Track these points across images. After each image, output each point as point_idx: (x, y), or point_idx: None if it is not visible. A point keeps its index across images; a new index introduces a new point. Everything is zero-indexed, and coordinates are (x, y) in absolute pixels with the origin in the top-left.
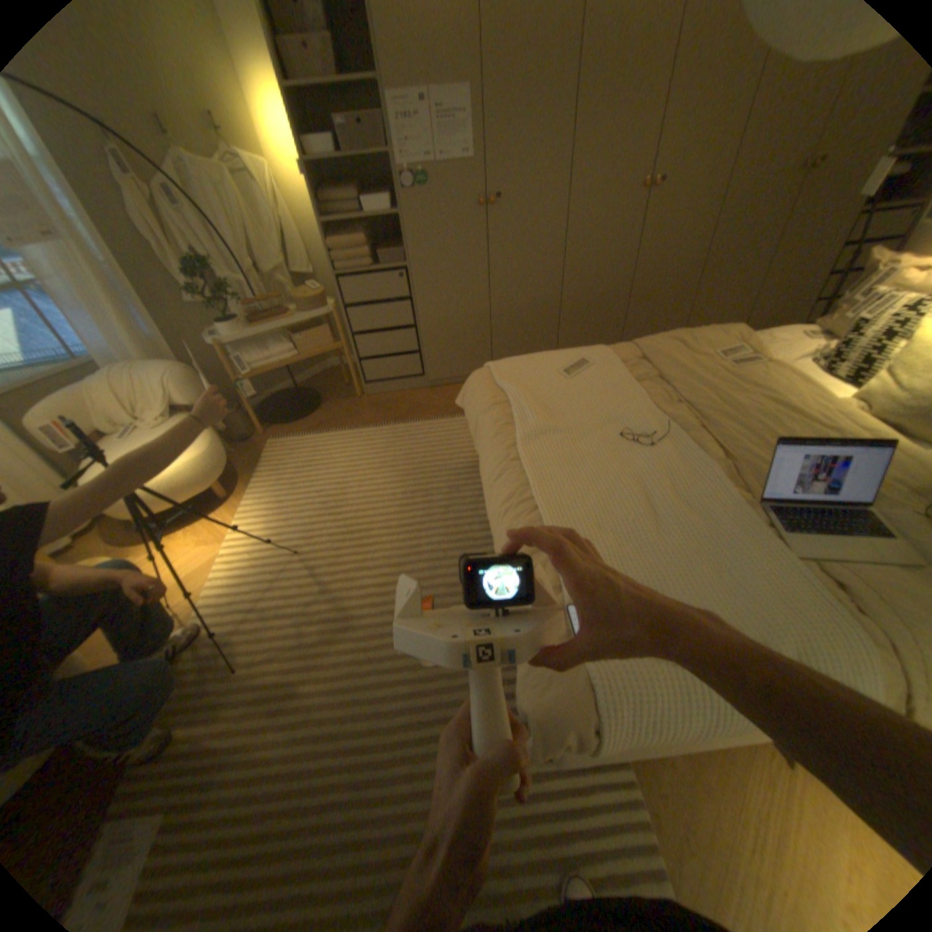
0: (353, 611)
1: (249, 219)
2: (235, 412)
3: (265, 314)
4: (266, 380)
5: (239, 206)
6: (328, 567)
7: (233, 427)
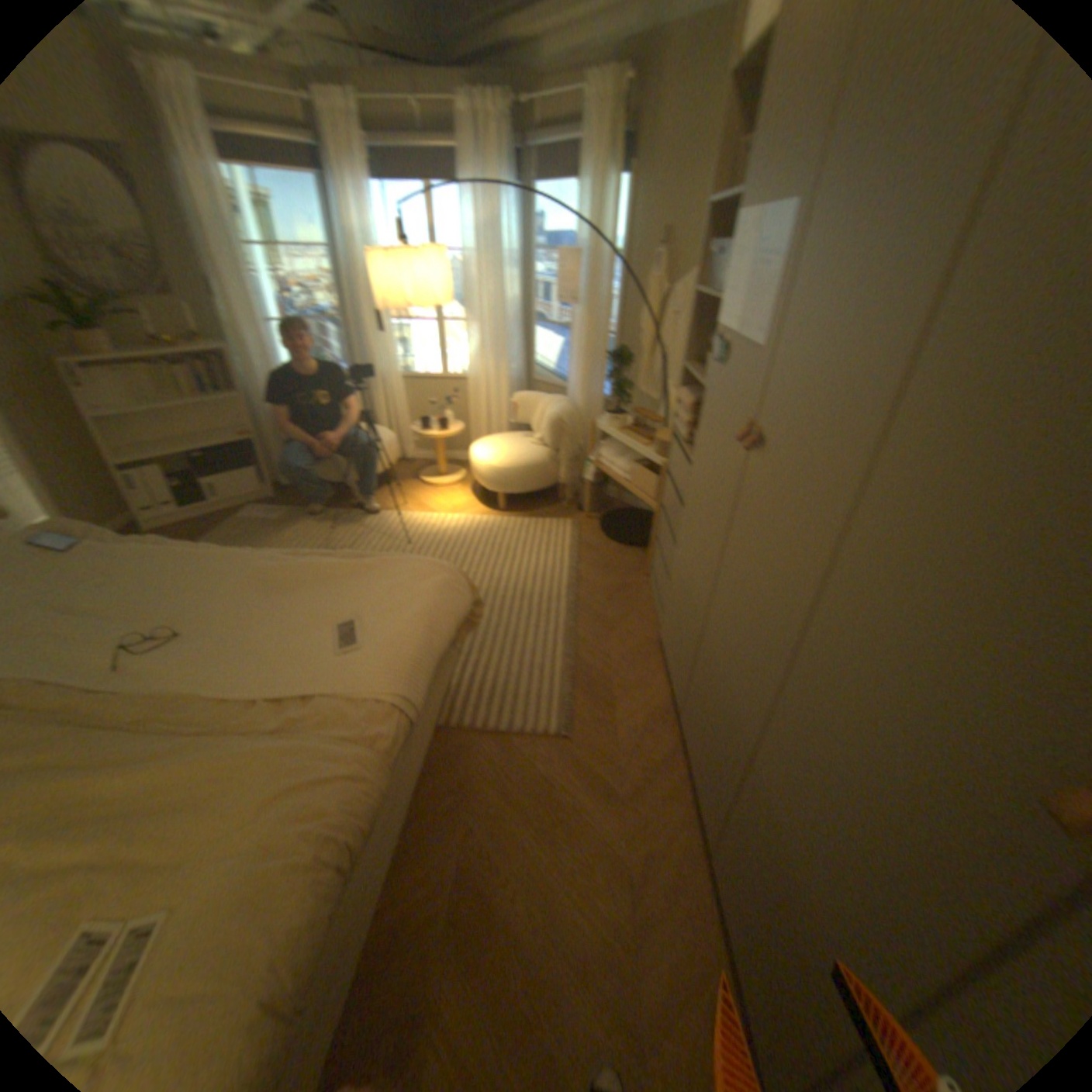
0: None
1: None
2: (583, 484)
3: (650, 432)
4: None
5: None
6: None
7: (578, 494)
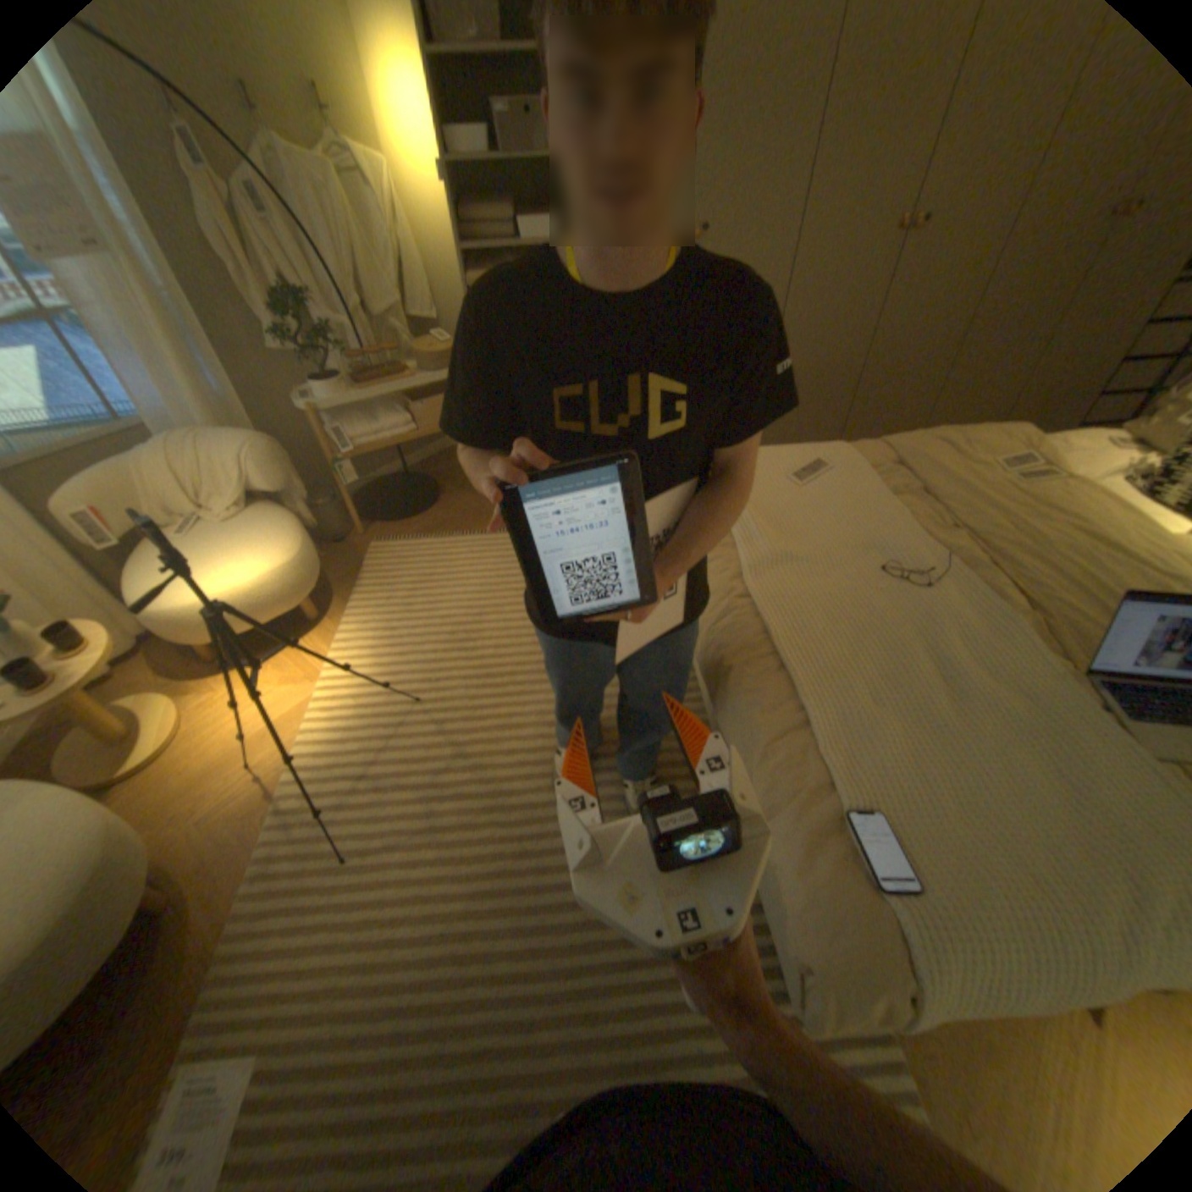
0: (499, 785)
1: (357, 239)
2: (328, 503)
3: (374, 372)
4: (366, 461)
5: (346, 219)
6: (462, 723)
7: (324, 523)
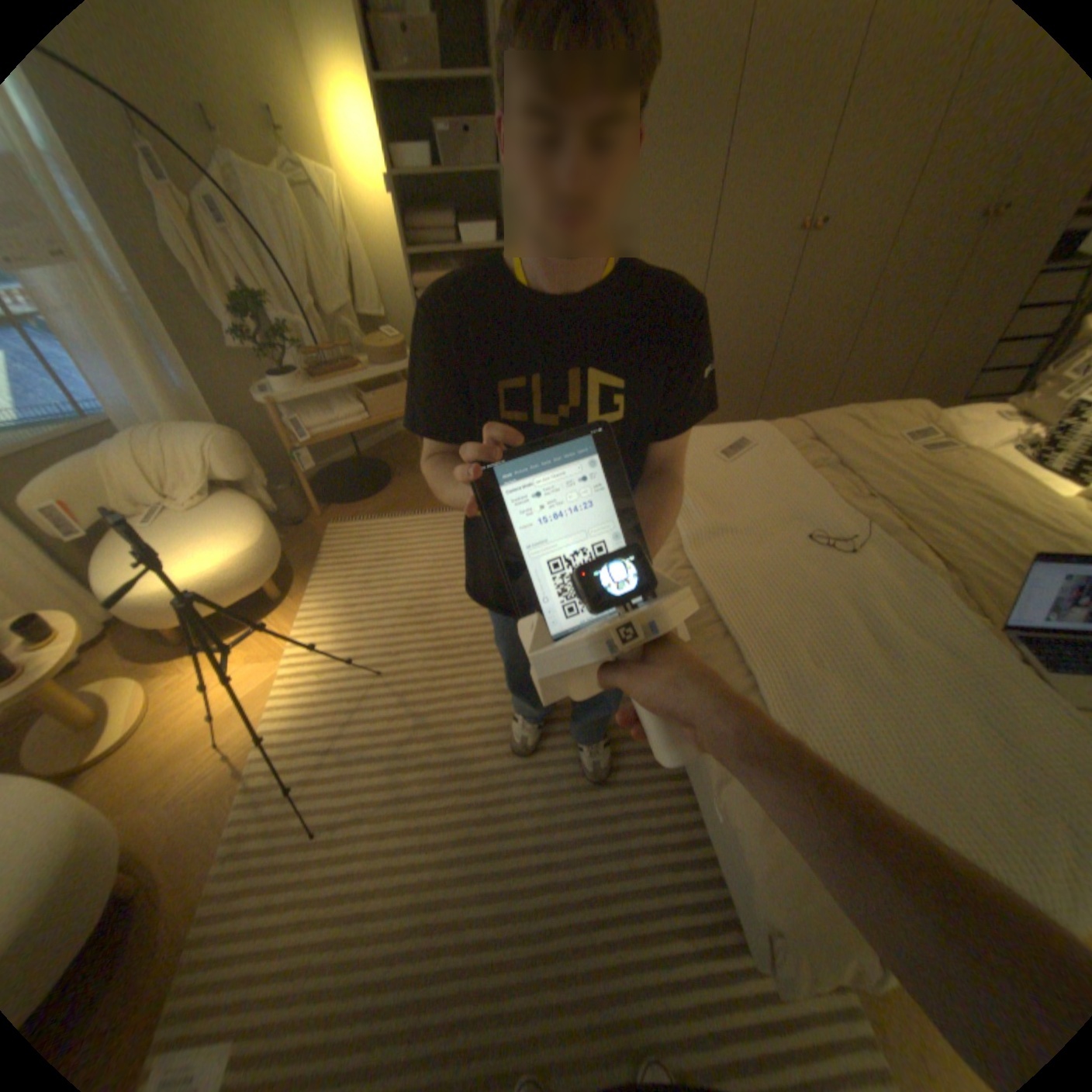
0: (460, 753)
1: (310, 245)
2: (287, 489)
3: (328, 366)
4: (322, 448)
5: (300, 228)
6: (422, 694)
7: (284, 507)
